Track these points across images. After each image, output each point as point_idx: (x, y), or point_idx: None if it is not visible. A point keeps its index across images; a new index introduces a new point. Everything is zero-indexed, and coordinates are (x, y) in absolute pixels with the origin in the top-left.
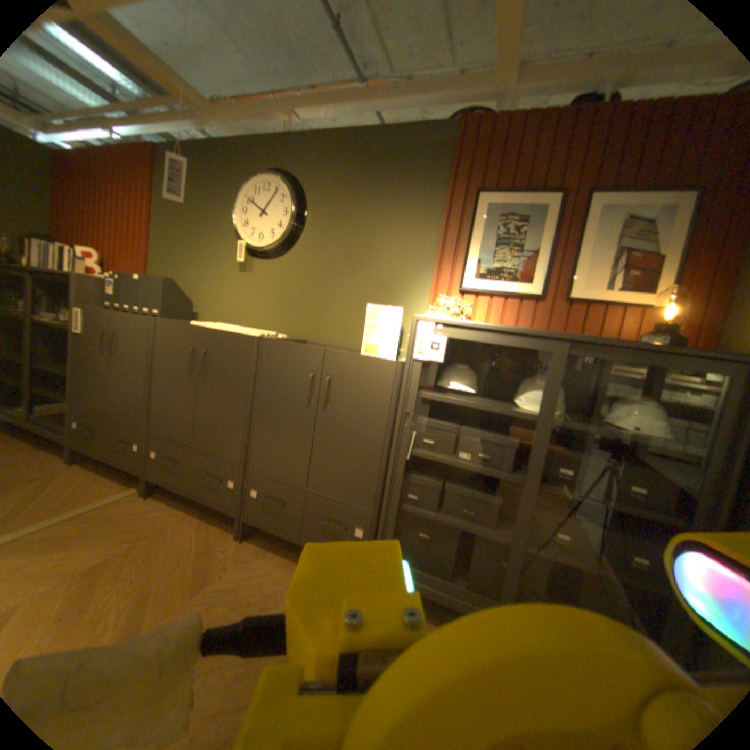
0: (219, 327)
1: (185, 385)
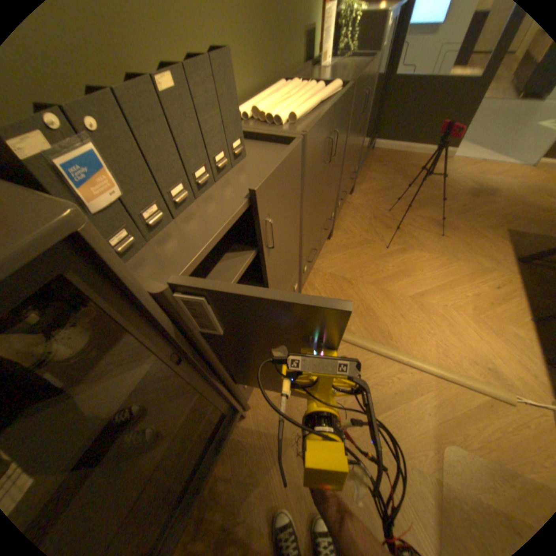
0: (319, 100)
1: (322, 185)
